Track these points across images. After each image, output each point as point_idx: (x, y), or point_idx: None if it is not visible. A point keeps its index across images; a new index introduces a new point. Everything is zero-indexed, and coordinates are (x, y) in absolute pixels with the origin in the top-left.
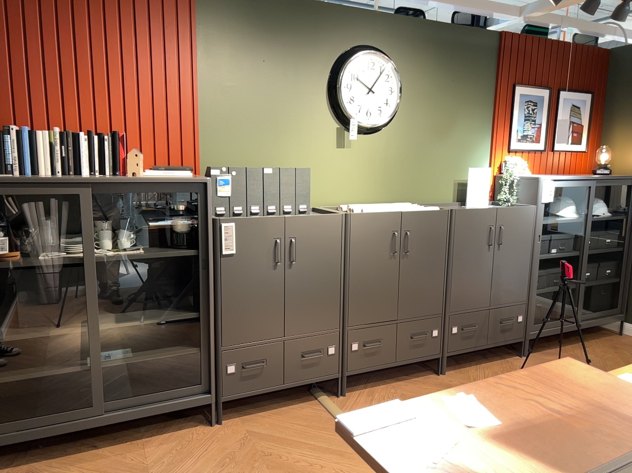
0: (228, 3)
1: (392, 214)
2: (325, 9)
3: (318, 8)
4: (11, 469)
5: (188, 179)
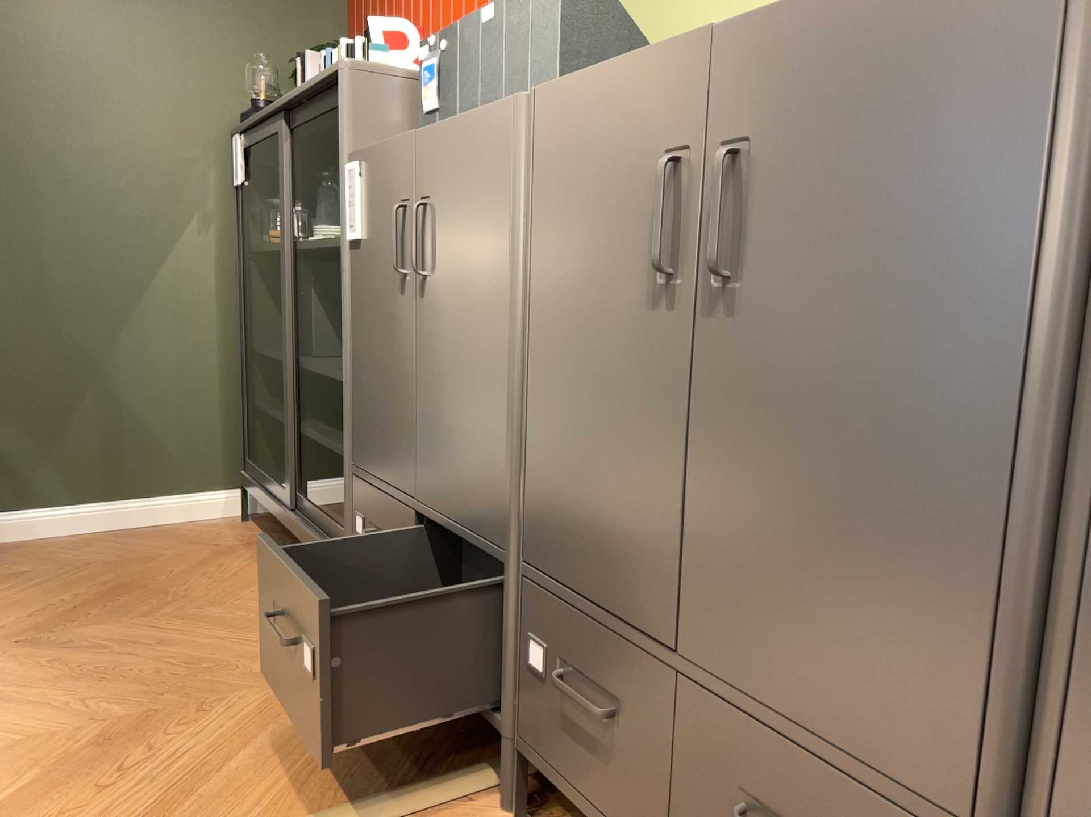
0: None
1: (668, 58)
2: None
3: None
4: (259, 535)
5: (328, 73)
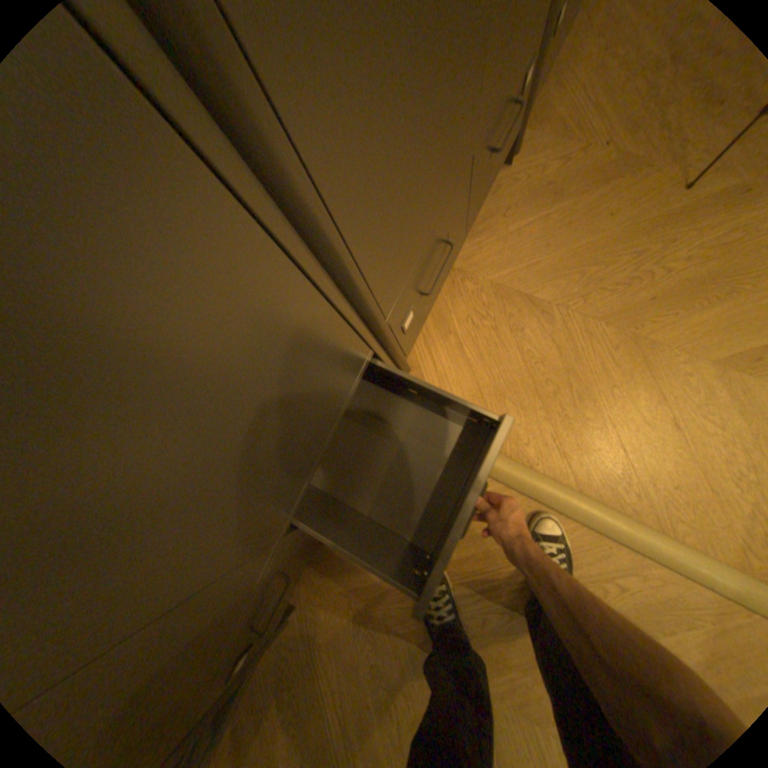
0: None
1: None
2: None
3: None
4: None
5: None
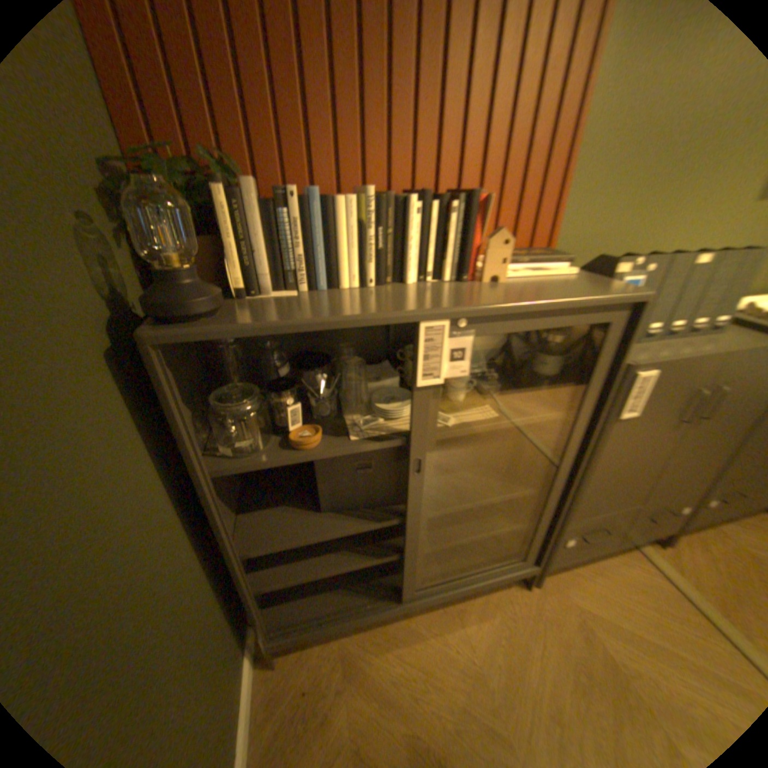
0: None
1: None
2: None
3: None
4: (322, 651)
5: (623, 296)
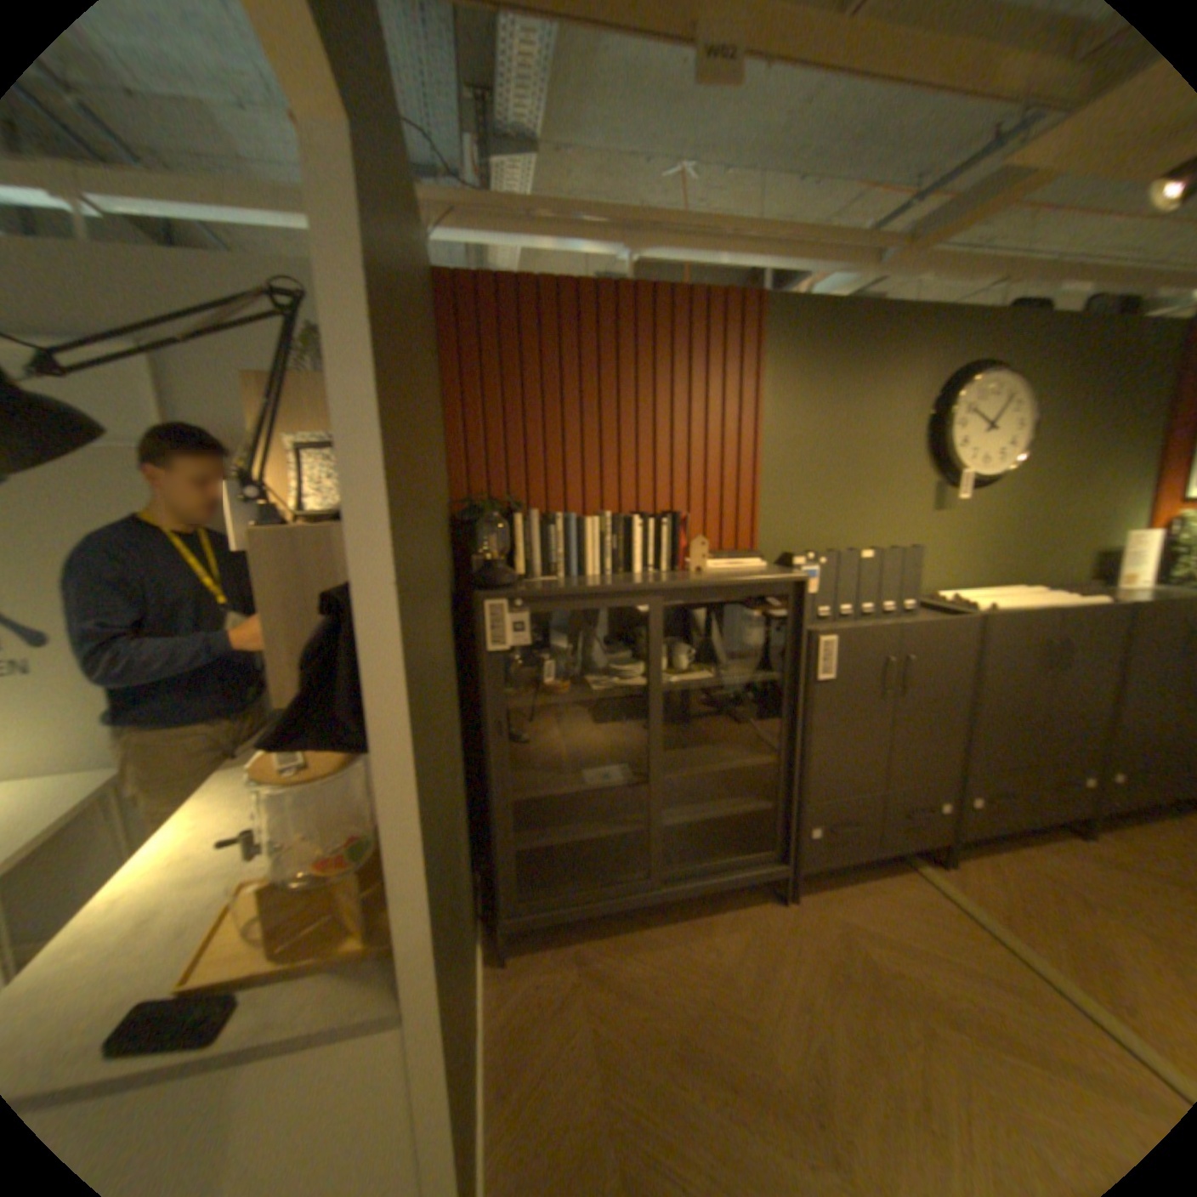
0: (806, 316)
1: (1051, 614)
2: (935, 310)
3: (926, 310)
4: (556, 955)
5: (784, 577)
